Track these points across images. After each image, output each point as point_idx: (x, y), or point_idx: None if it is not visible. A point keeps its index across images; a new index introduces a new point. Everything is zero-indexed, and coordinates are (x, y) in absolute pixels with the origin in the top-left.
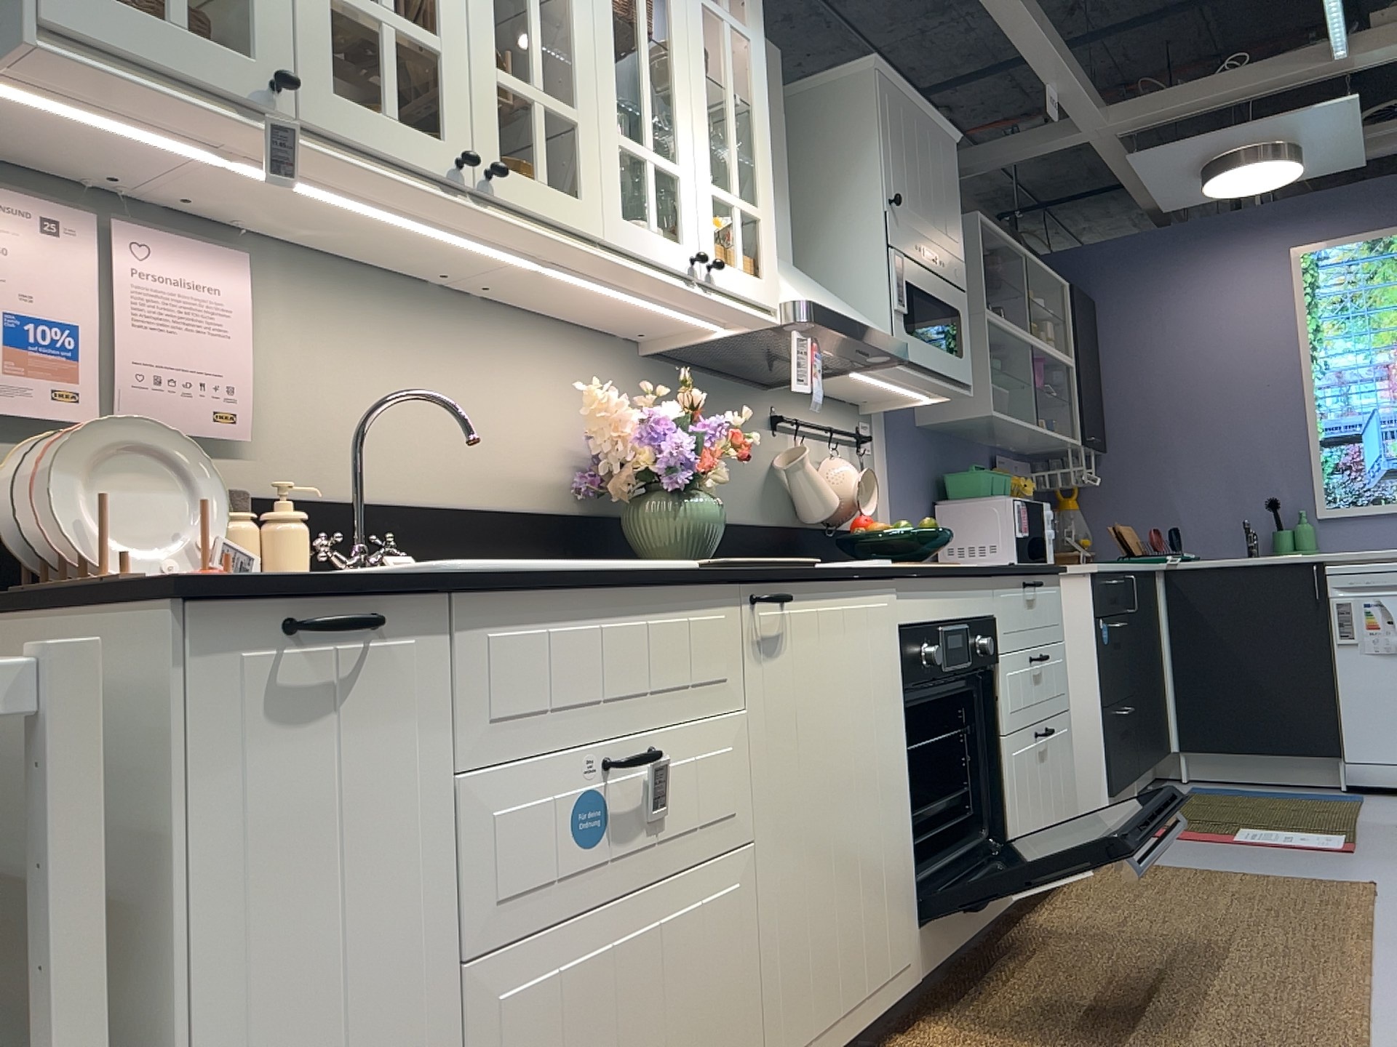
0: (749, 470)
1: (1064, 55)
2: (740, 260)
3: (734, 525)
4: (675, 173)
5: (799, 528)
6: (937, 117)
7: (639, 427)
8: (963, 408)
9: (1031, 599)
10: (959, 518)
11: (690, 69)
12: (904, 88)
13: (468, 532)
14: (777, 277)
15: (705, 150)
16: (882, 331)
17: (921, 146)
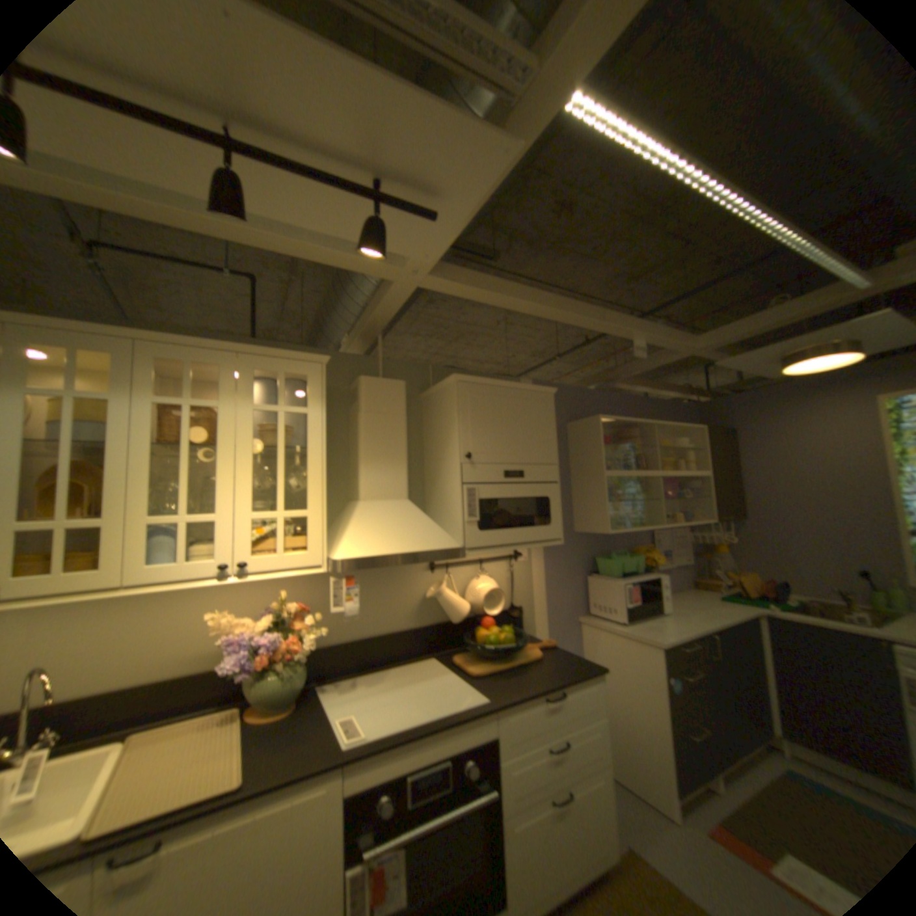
0: (405, 600)
1: (635, 324)
2: (281, 549)
3: (387, 636)
4: (212, 521)
5: (449, 623)
6: (527, 387)
7: (223, 648)
8: (595, 527)
9: (555, 710)
10: (599, 588)
11: (237, 454)
12: (488, 383)
13: (147, 699)
14: (326, 545)
15: (248, 495)
16: (439, 546)
17: (506, 411)
